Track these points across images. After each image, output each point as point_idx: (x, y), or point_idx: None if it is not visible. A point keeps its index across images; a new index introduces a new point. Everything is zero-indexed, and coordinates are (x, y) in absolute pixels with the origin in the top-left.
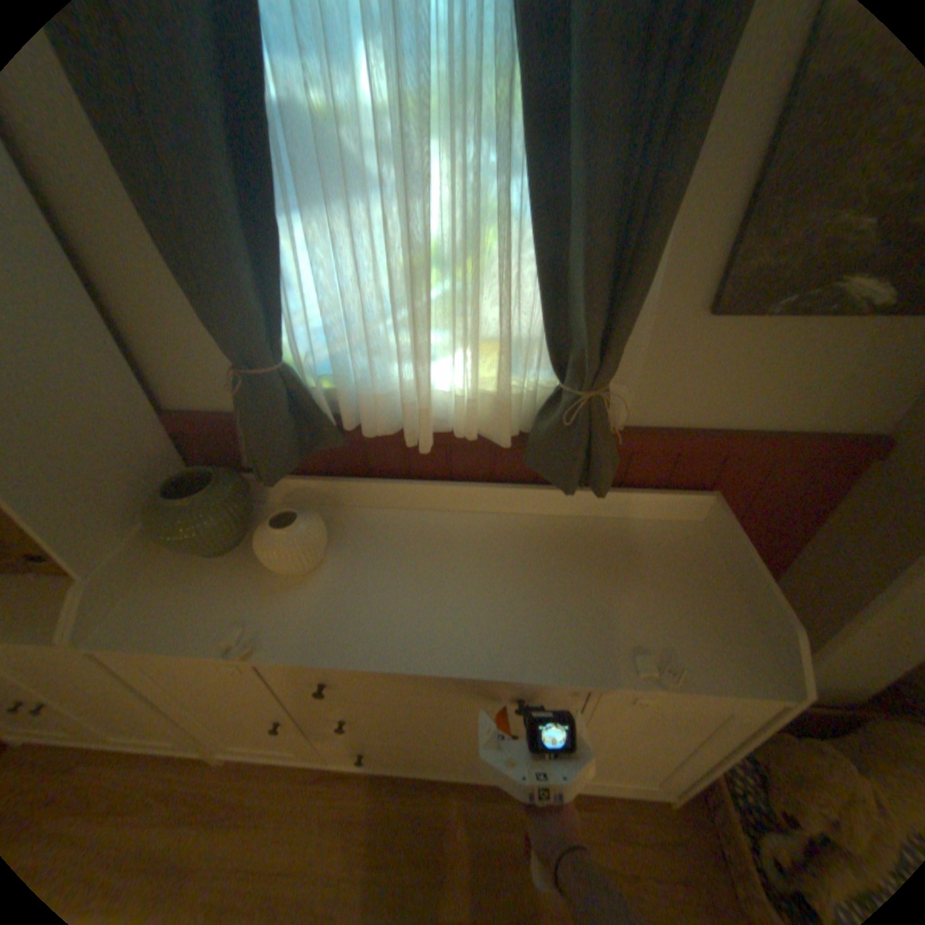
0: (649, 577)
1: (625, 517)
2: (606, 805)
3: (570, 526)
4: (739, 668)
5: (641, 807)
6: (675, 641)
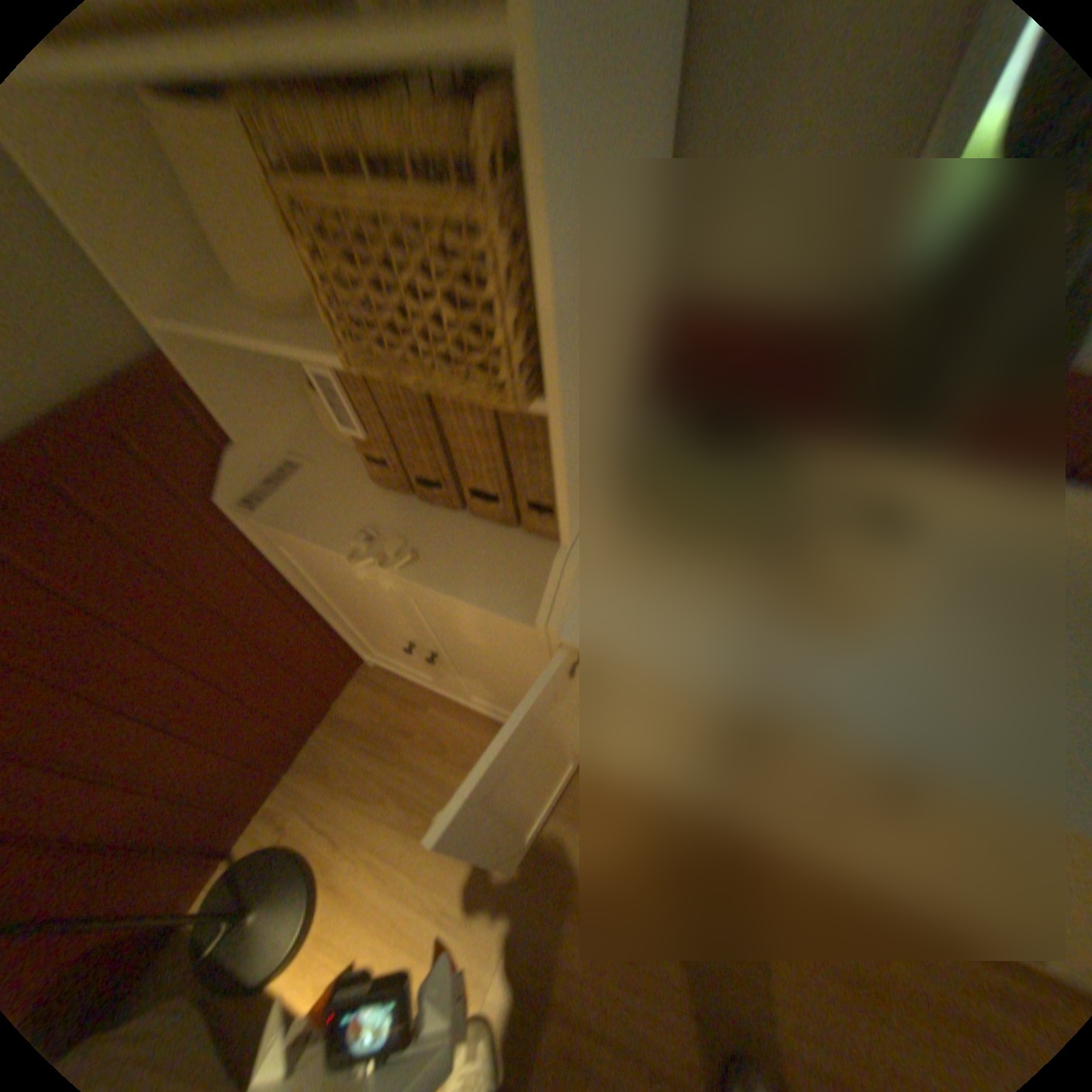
0: None
1: None
2: None
3: None
4: None
5: None
6: None
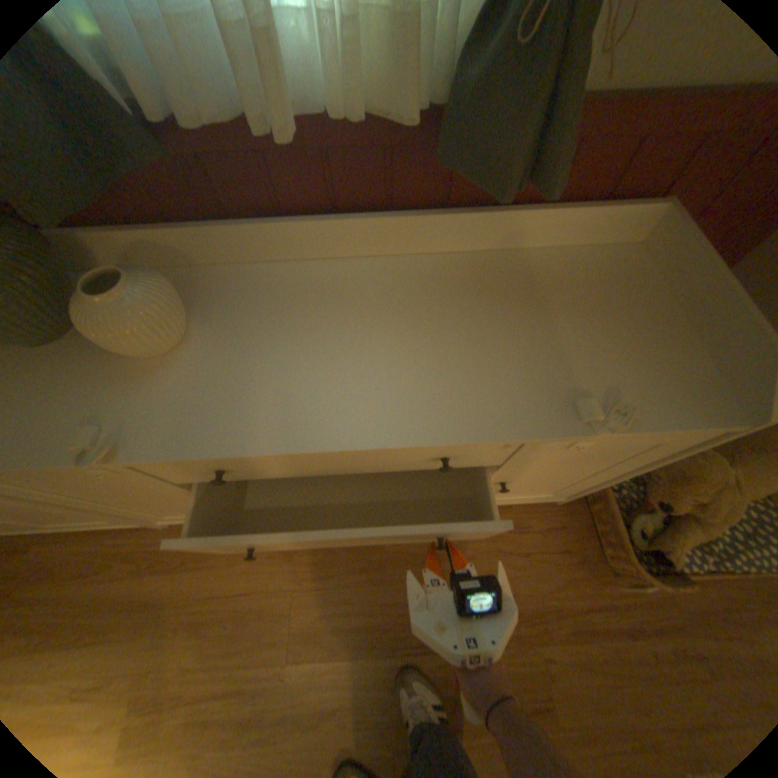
0: (585, 311)
1: (554, 245)
2: (504, 510)
3: (490, 262)
4: (691, 398)
5: (532, 507)
6: (620, 378)
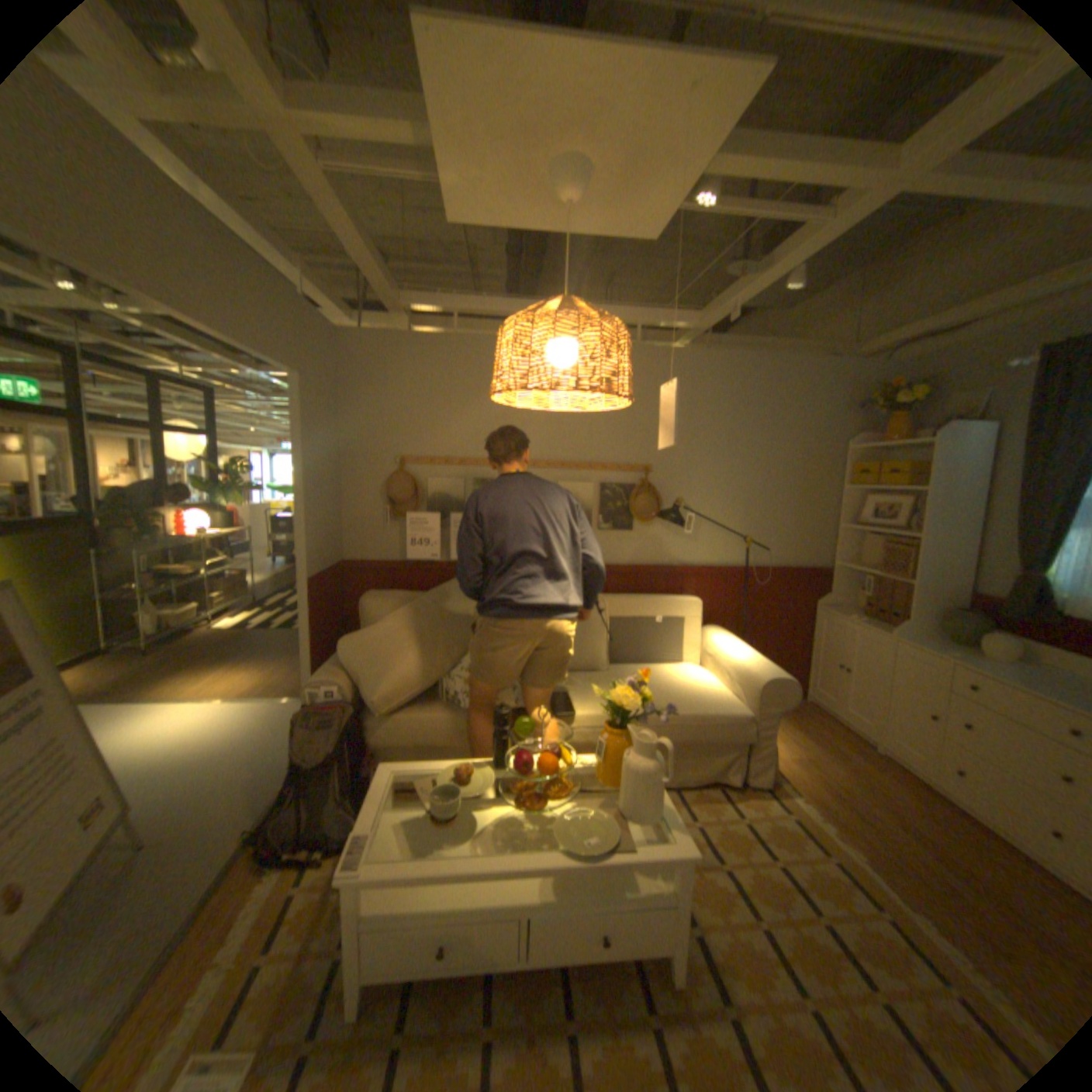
0: None
1: None
2: None
3: None
4: None
5: None
6: None
